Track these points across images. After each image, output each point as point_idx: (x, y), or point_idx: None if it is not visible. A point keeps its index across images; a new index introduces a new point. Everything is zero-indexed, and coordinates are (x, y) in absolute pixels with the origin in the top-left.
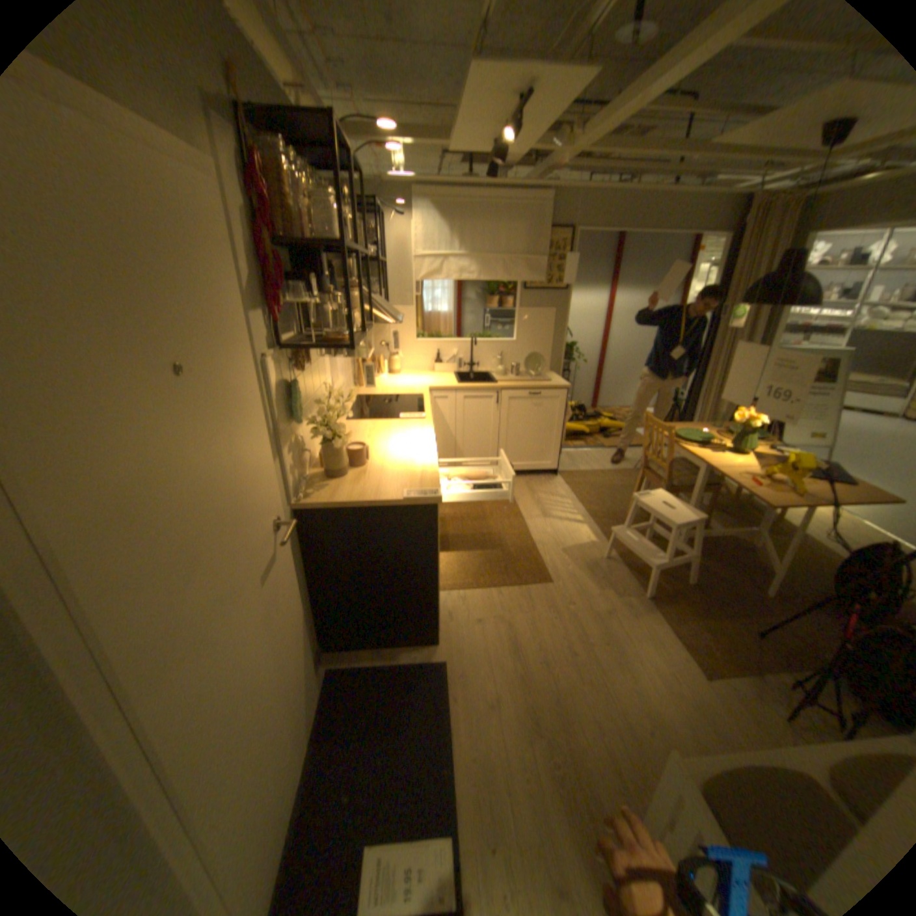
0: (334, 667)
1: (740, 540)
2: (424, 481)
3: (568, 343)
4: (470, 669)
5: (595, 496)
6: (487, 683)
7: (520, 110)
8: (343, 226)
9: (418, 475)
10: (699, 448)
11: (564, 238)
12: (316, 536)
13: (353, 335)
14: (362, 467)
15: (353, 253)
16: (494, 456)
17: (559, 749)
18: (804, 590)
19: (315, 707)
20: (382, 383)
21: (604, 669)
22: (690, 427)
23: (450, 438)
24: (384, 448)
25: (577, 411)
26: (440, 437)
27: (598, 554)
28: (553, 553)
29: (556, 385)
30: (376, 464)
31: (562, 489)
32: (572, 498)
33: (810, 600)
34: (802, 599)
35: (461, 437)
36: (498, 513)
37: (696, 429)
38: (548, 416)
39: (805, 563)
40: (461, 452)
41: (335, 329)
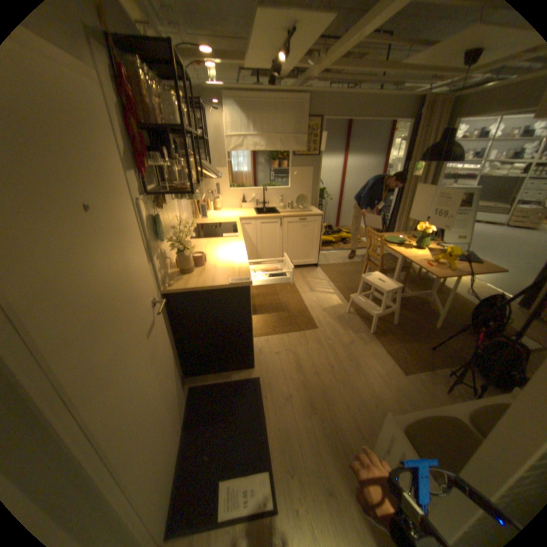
0: (193, 385)
1: (421, 298)
2: (241, 273)
3: (320, 188)
4: (273, 380)
5: (340, 278)
6: (284, 387)
7: (288, 41)
8: (181, 116)
9: (237, 269)
10: (397, 246)
11: (316, 123)
12: (178, 309)
13: (192, 185)
14: (202, 266)
15: (188, 134)
16: (280, 257)
17: (326, 419)
18: (455, 323)
19: (184, 408)
20: (210, 216)
21: (349, 373)
22: (392, 235)
23: (254, 248)
24: (215, 255)
25: (327, 229)
26: (247, 248)
27: (343, 310)
28: (317, 312)
29: (315, 214)
30: (211, 264)
31: (320, 274)
32: (327, 280)
33: (458, 328)
34: (454, 328)
35: (260, 247)
36: (284, 290)
37: (396, 236)
38: (311, 232)
39: (456, 308)
40: (261, 256)
41: (180, 182)
